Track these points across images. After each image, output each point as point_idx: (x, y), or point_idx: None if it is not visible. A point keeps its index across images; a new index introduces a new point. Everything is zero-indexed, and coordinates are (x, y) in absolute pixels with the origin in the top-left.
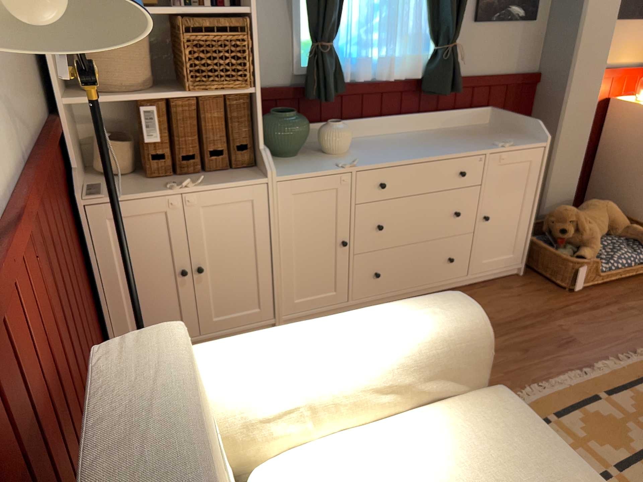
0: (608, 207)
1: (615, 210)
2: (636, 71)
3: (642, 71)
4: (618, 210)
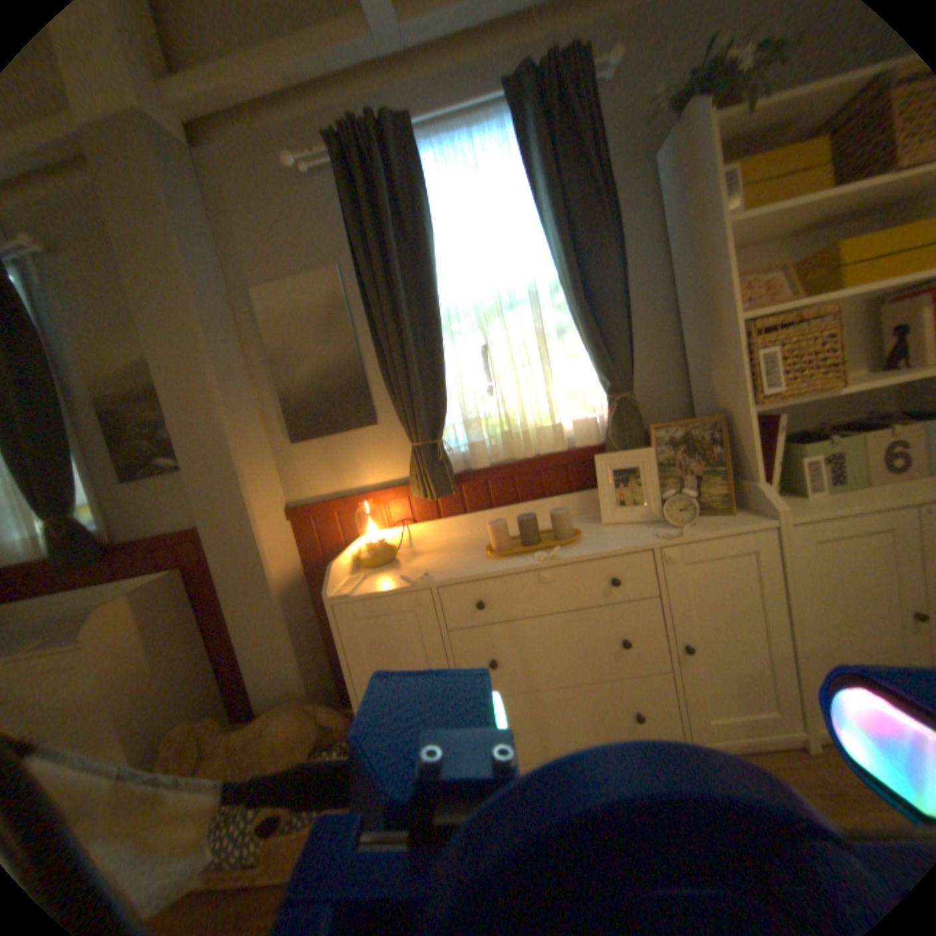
0: (270, 726)
1: (277, 735)
2: (388, 495)
3: (399, 493)
4: (281, 734)
